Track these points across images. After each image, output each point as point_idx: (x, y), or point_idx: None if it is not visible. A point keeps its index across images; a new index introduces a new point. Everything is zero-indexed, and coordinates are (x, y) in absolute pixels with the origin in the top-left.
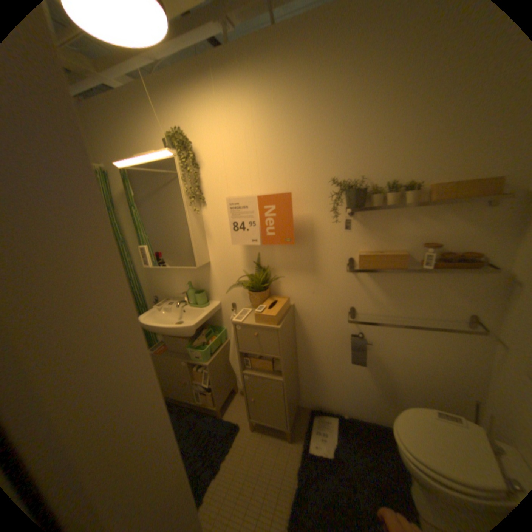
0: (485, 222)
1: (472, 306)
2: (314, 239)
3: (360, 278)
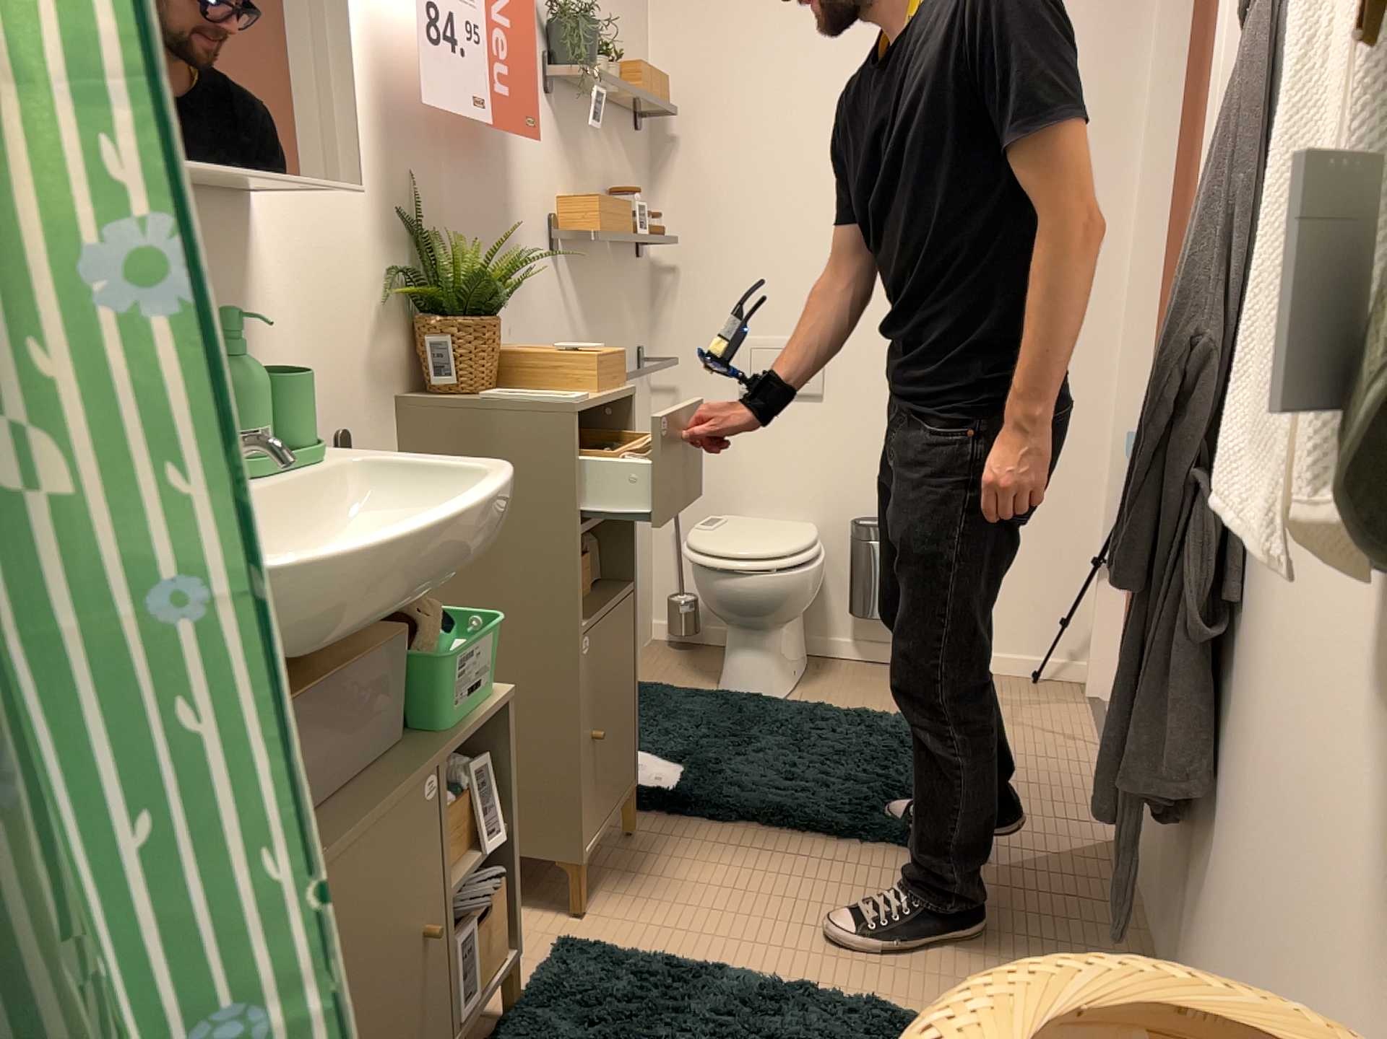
0: (635, 164)
1: (638, 329)
2: (509, 148)
3: (562, 274)
